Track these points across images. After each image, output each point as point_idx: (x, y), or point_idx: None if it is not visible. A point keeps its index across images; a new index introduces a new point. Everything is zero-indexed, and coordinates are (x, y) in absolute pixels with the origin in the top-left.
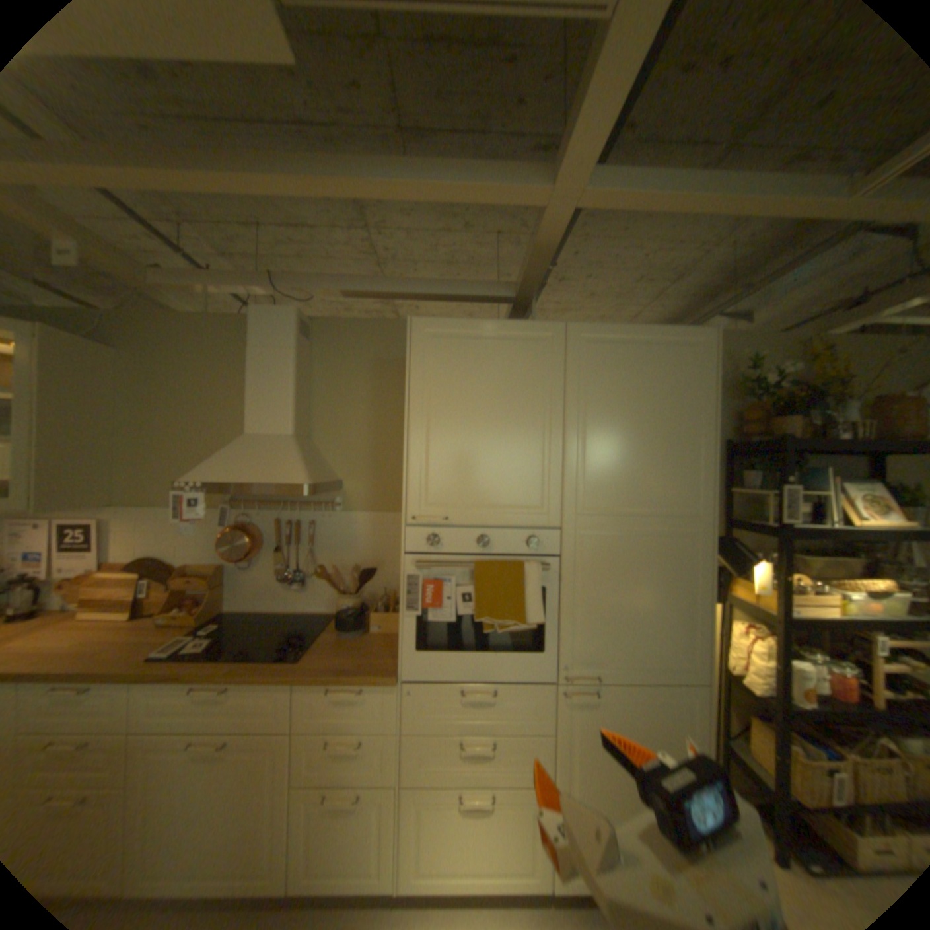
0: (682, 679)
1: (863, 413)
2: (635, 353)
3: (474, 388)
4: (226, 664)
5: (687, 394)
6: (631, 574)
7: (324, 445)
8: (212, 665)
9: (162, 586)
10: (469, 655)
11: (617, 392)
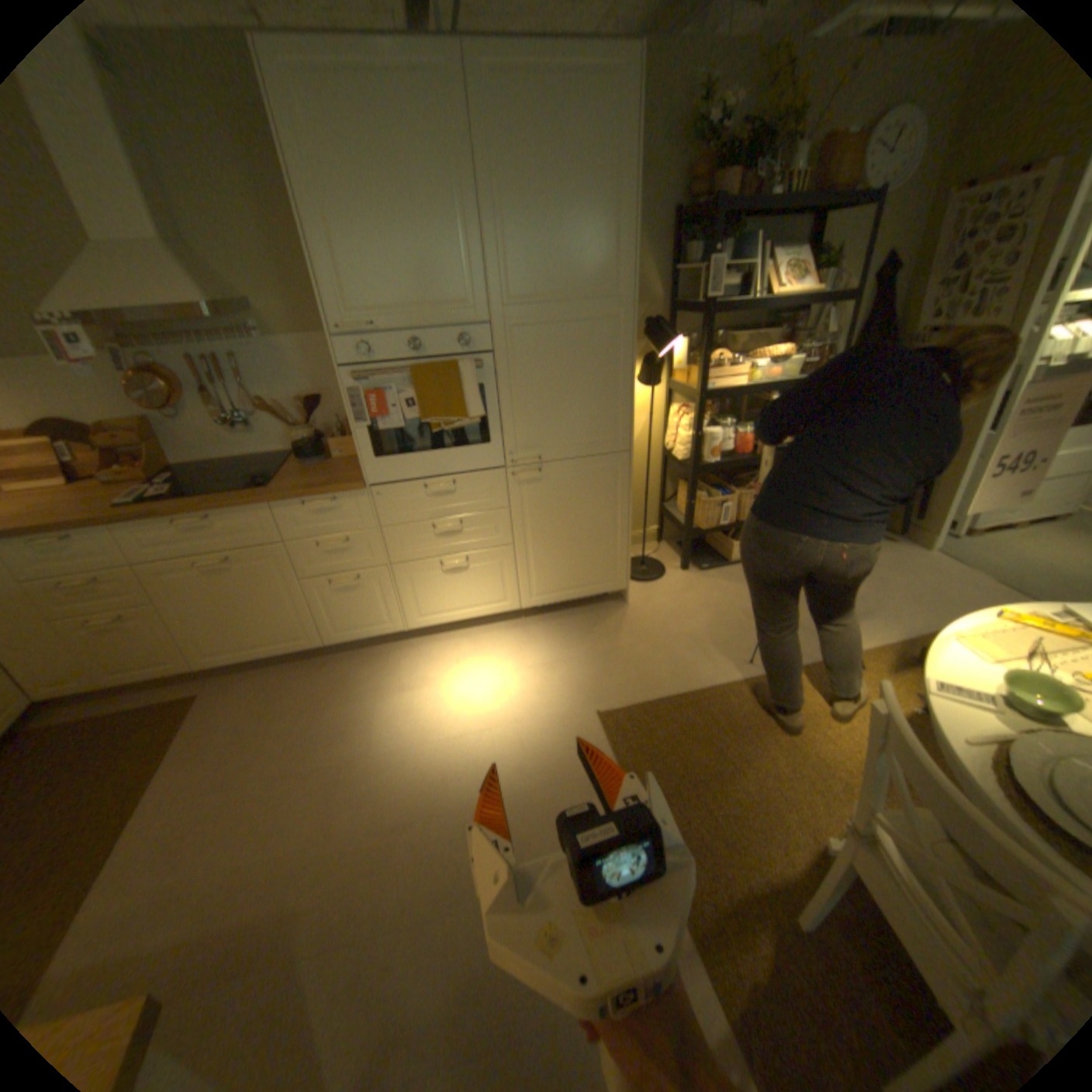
0: (606, 448)
1: (807, 159)
2: (547, 88)
3: (364, 152)
4: (196, 497)
5: (606, 146)
6: (559, 362)
7: (205, 251)
8: (183, 500)
9: (84, 445)
10: (423, 454)
11: (530, 148)
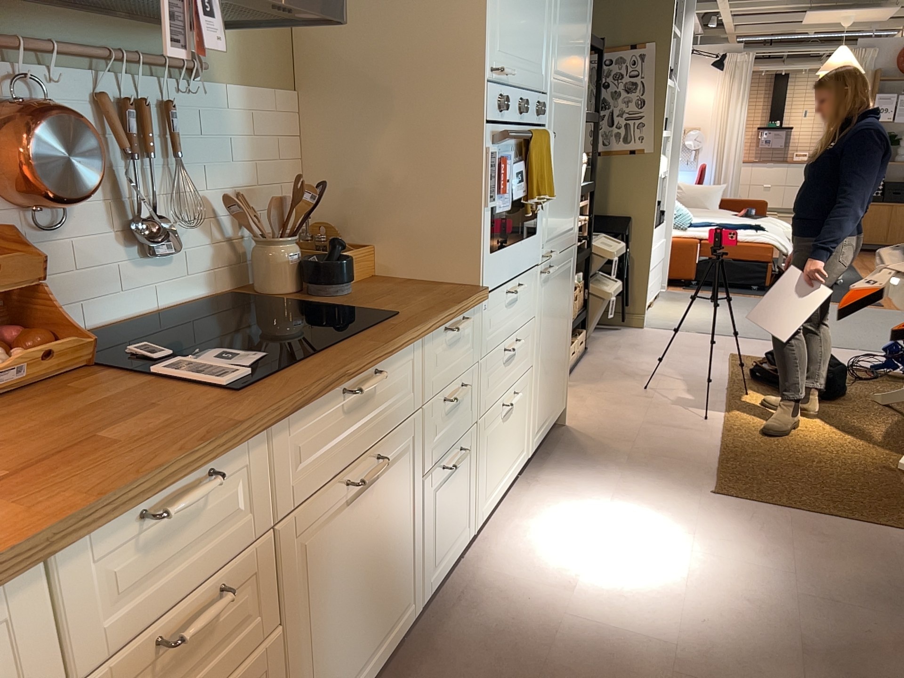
0: (571, 239)
1: None
2: None
3: None
4: (338, 343)
5: None
6: (565, 144)
7: None
8: (328, 350)
9: None
10: (512, 246)
11: None
